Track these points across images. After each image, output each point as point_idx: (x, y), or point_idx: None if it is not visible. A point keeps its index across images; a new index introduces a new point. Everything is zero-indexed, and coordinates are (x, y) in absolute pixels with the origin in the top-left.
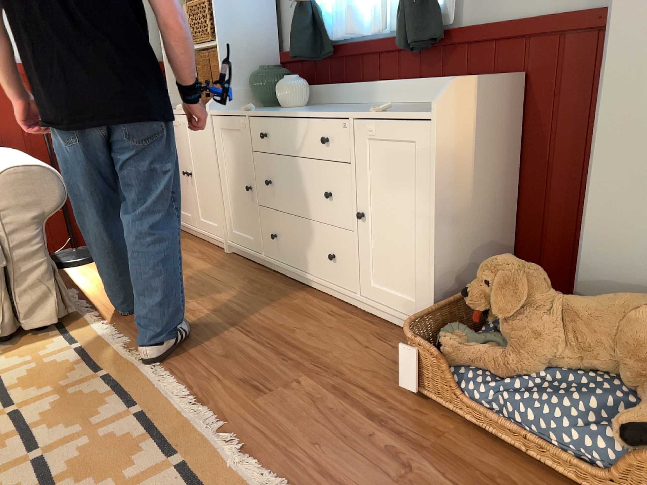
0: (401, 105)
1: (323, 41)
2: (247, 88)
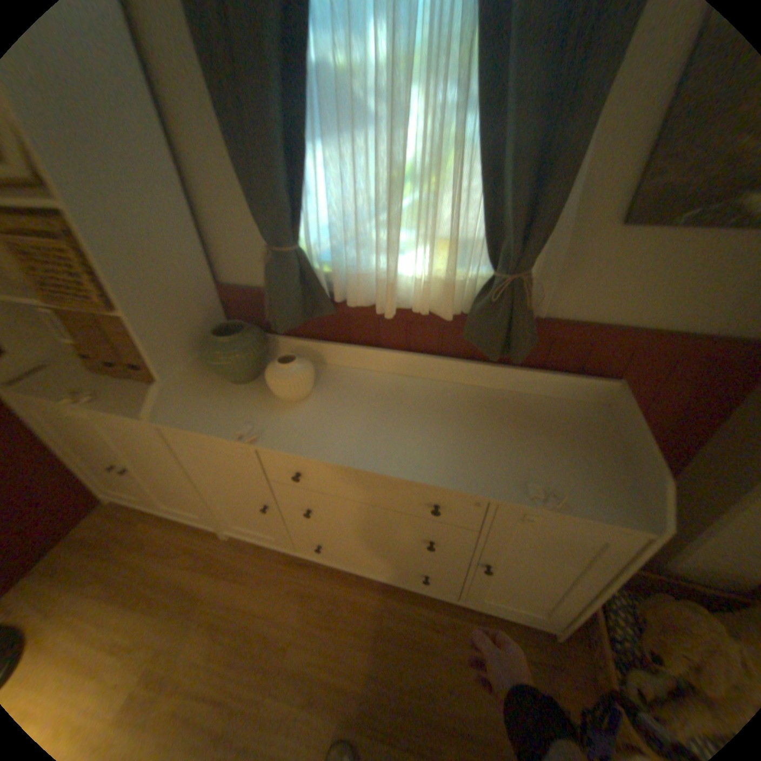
0: (464, 393)
1: (319, 296)
2: (193, 354)
